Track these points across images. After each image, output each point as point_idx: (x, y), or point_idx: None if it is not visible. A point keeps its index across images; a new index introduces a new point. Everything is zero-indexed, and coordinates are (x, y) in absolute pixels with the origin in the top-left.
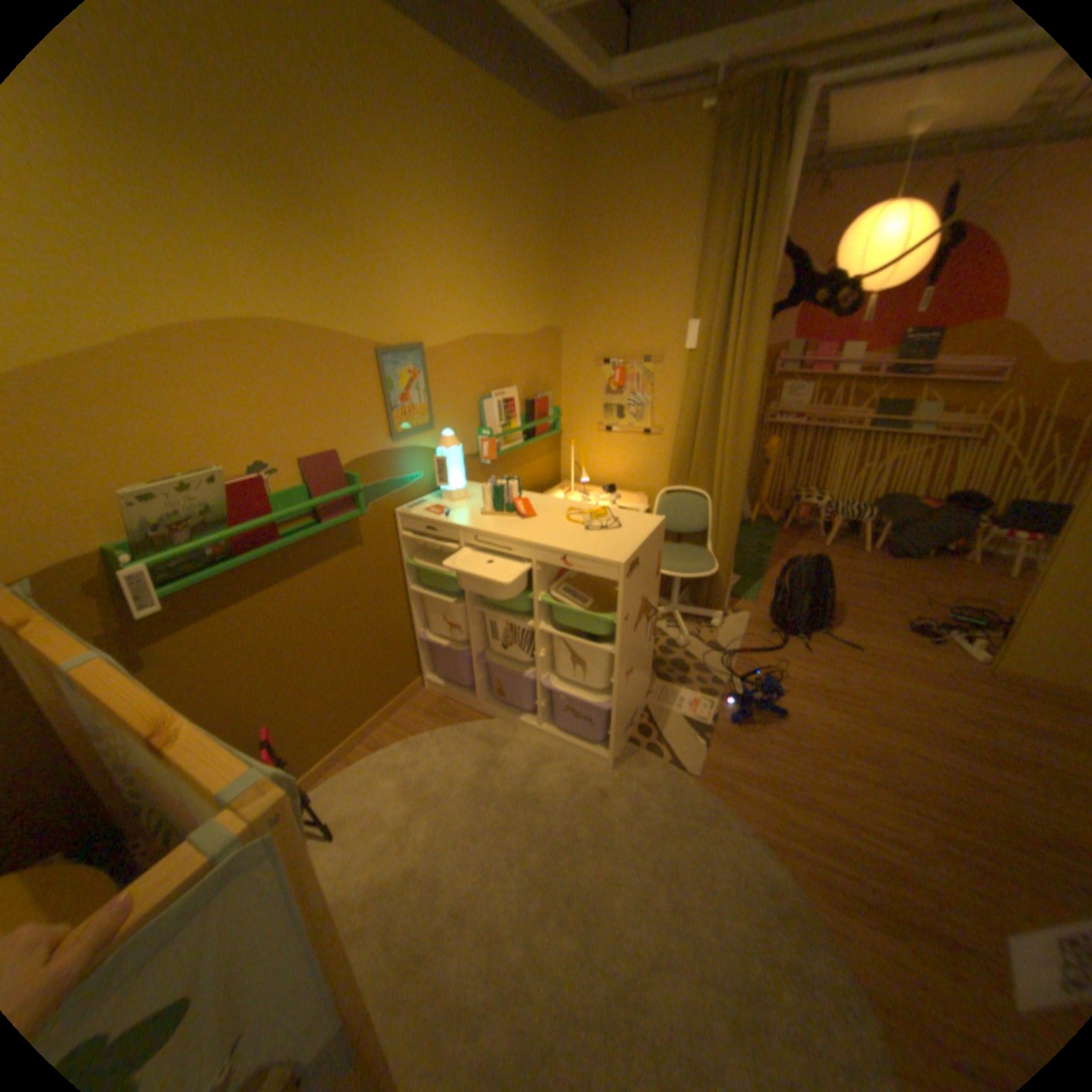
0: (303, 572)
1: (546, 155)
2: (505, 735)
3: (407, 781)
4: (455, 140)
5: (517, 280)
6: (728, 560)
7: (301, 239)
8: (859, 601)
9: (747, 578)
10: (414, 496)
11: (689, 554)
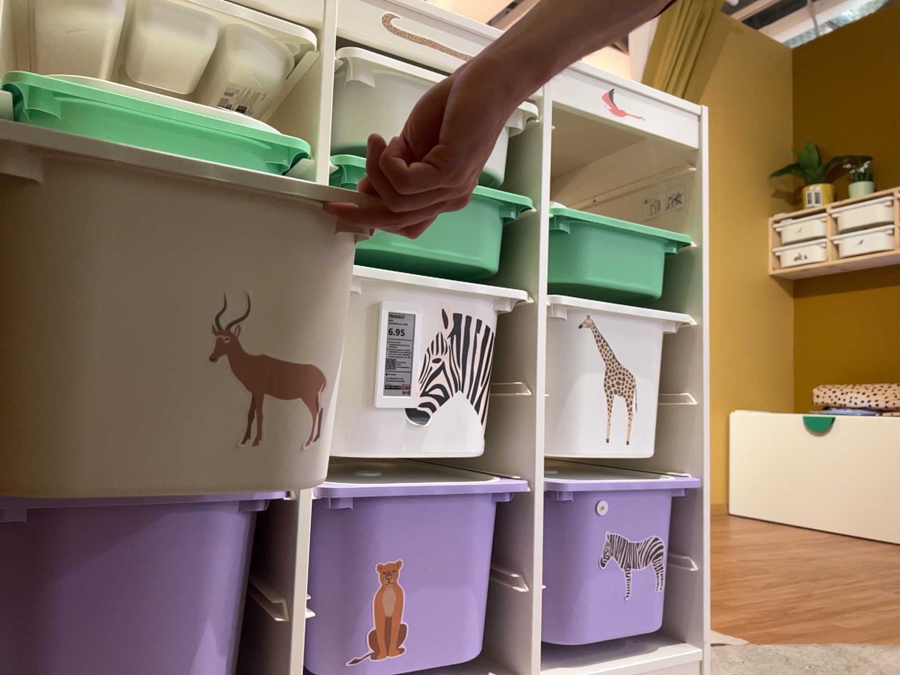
0: None
1: None
2: None
3: None
4: None
5: None
6: None
7: None
8: None
9: None
10: None
11: None
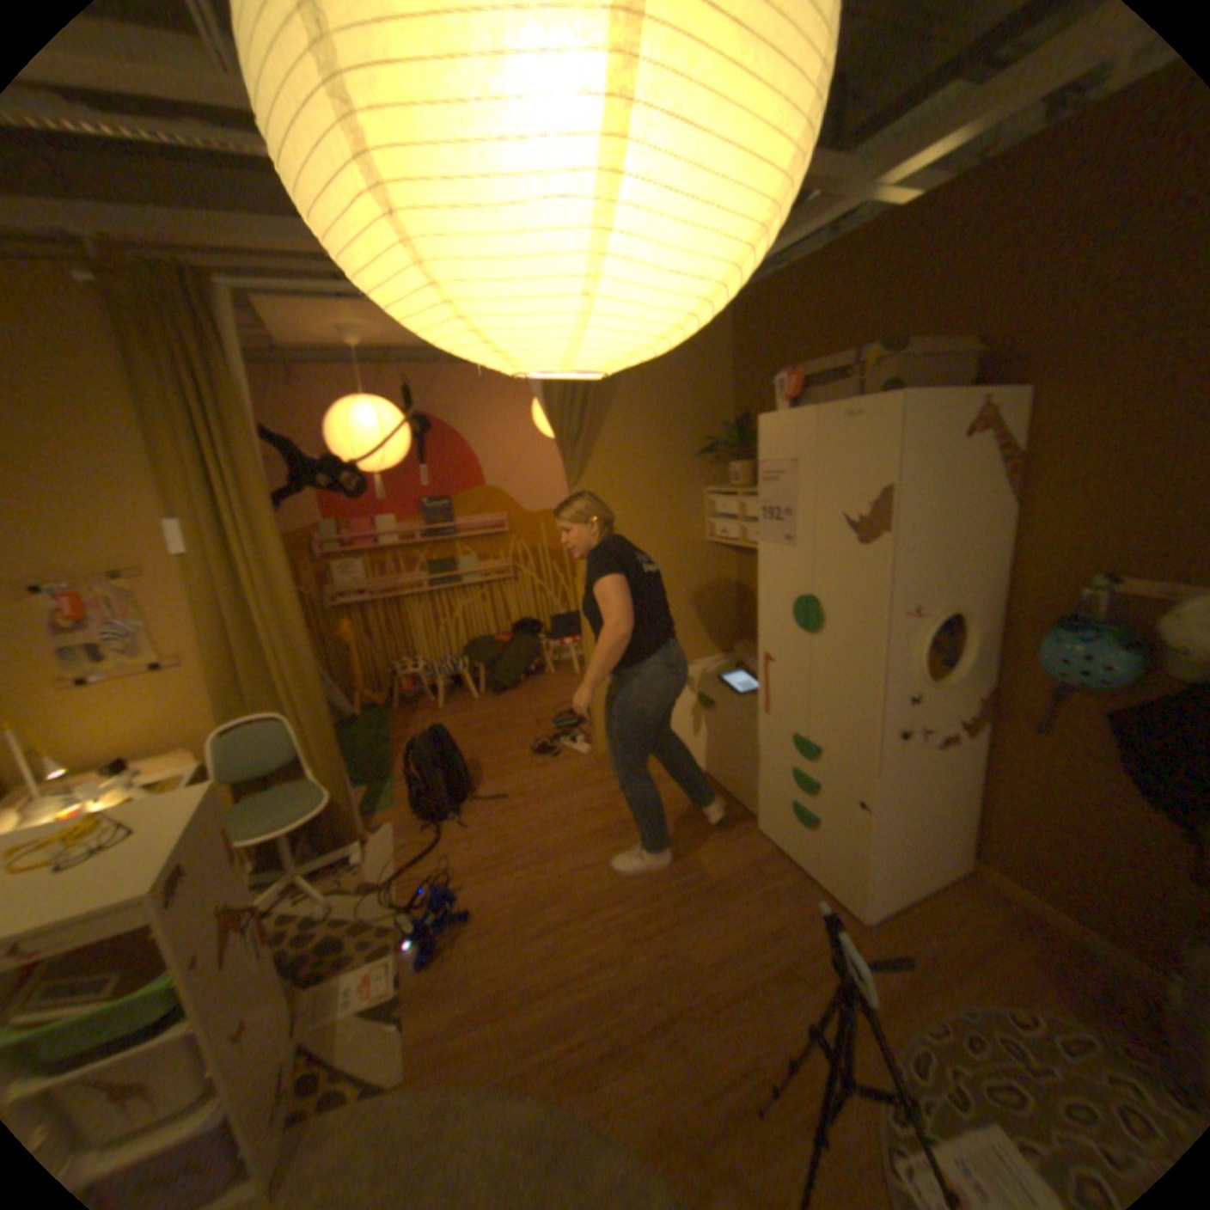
0: None
1: None
2: None
3: None
4: None
5: None
6: (337, 779)
7: None
8: (486, 751)
9: (372, 783)
10: None
11: (282, 799)
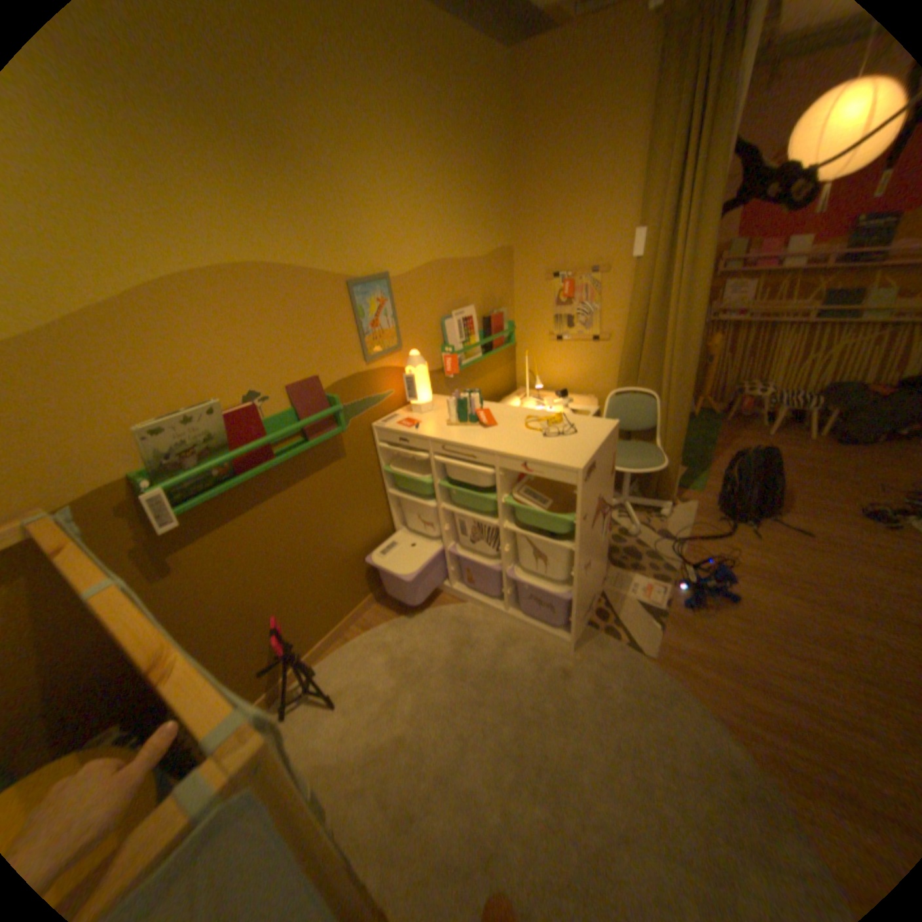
0: (296, 484)
1: (494, 81)
2: (476, 618)
3: (394, 658)
4: (409, 75)
5: (471, 206)
6: (677, 454)
7: (274, 184)
8: (808, 488)
9: (694, 469)
10: (388, 411)
11: (639, 451)
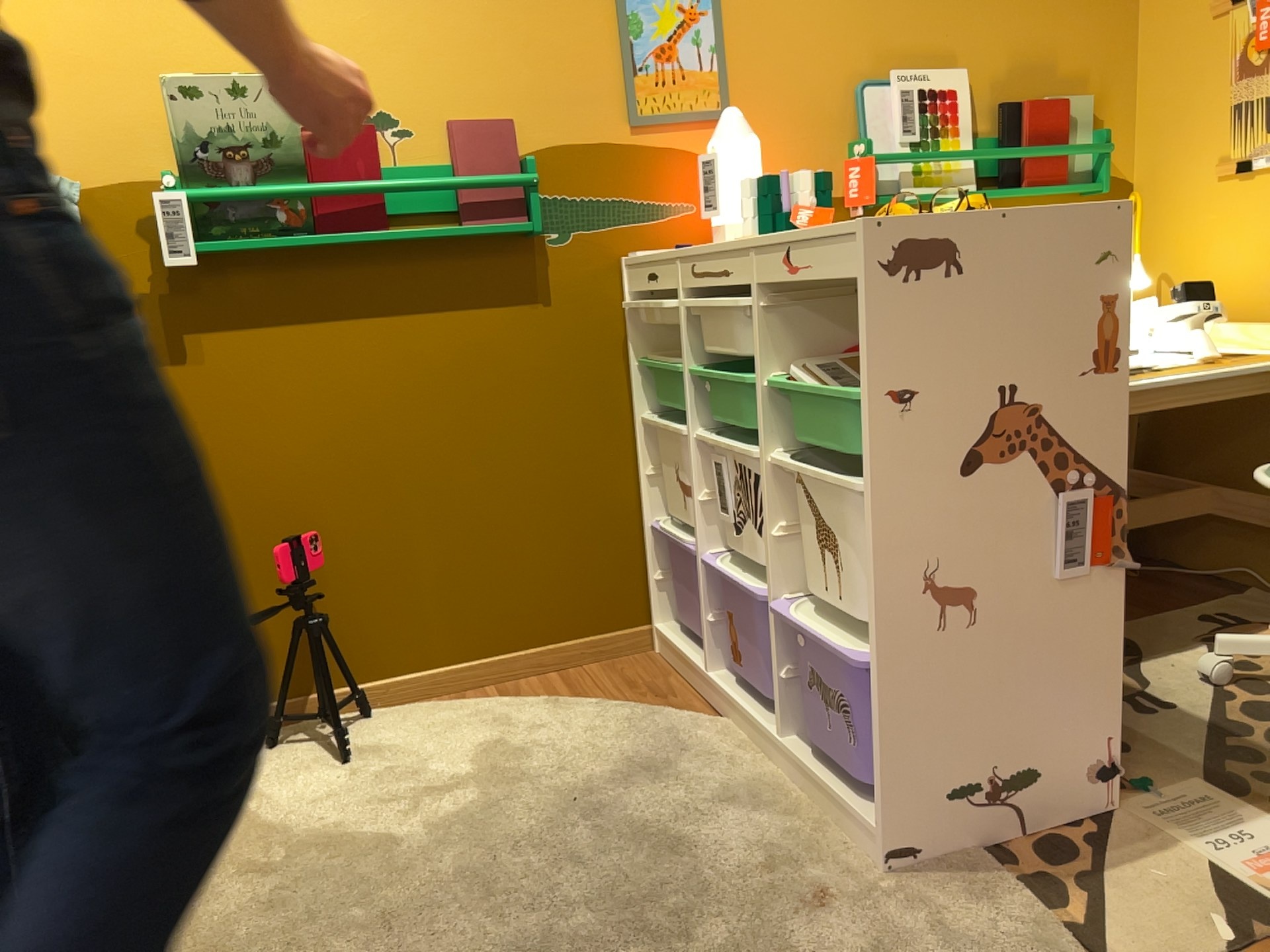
0: (432, 309)
1: None
2: (719, 745)
3: (504, 741)
4: None
5: None
6: None
7: None
8: None
9: None
10: (672, 242)
11: None
